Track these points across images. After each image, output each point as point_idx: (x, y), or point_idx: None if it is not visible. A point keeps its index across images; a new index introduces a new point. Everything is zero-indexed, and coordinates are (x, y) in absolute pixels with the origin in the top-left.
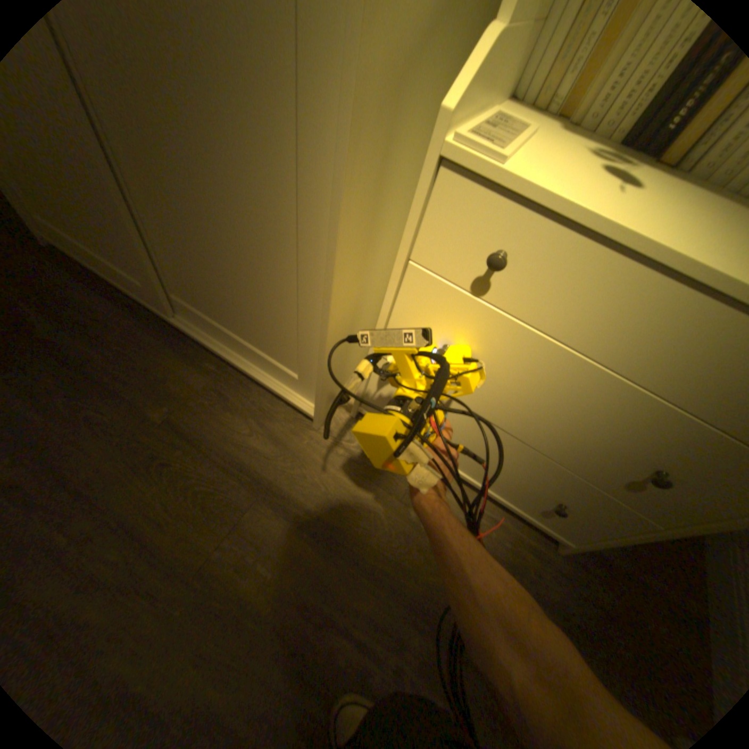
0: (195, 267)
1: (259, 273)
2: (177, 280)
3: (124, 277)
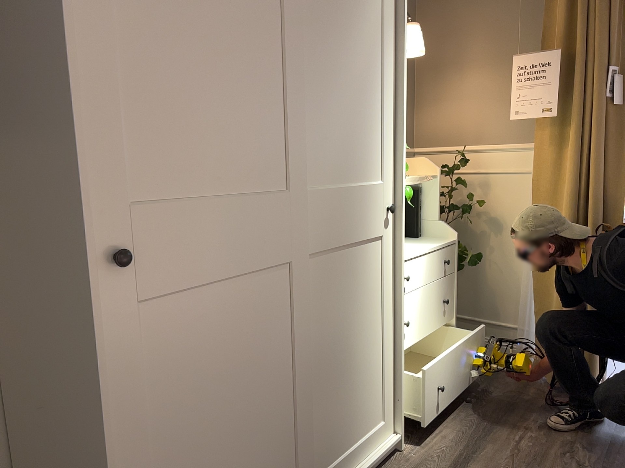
0: (335, 411)
1: (368, 362)
2: (317, 453)
3: None
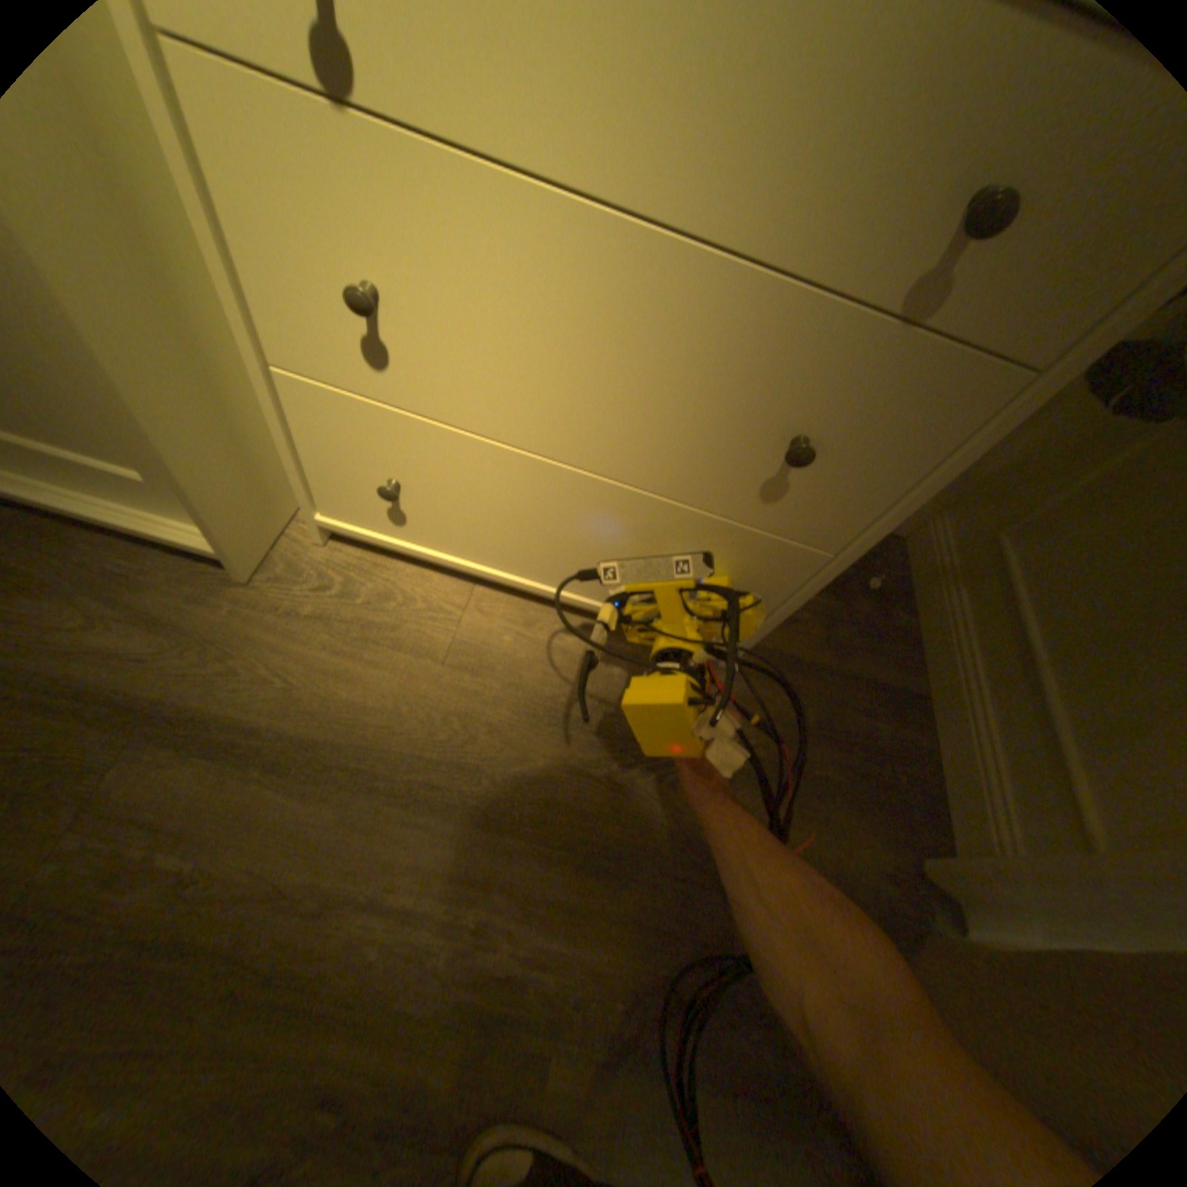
0: None
1: None
2: None
3: None
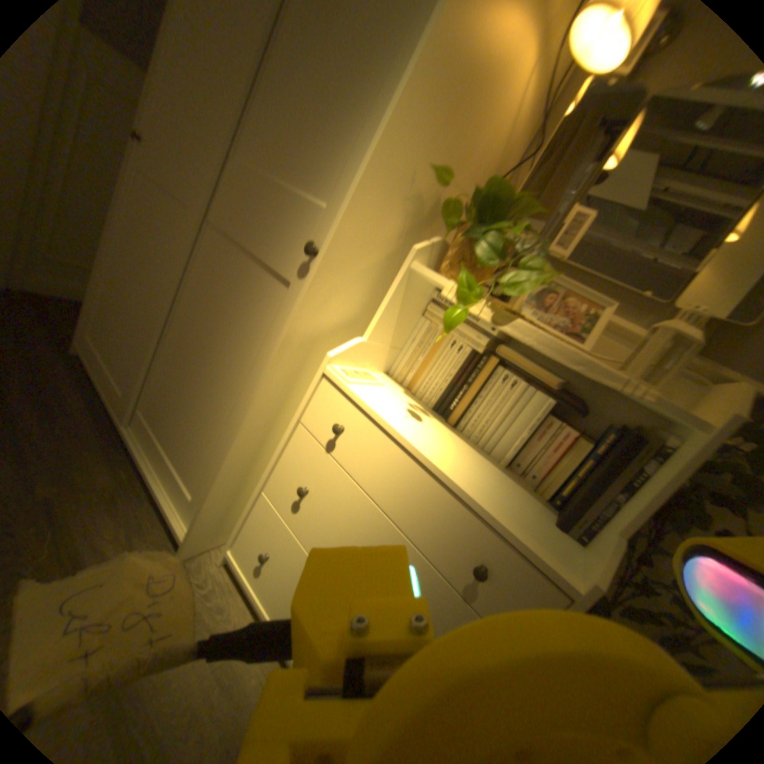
0: (171, 395)
1: (209, 407)
2: (151, 402)
3: (113, 390)
